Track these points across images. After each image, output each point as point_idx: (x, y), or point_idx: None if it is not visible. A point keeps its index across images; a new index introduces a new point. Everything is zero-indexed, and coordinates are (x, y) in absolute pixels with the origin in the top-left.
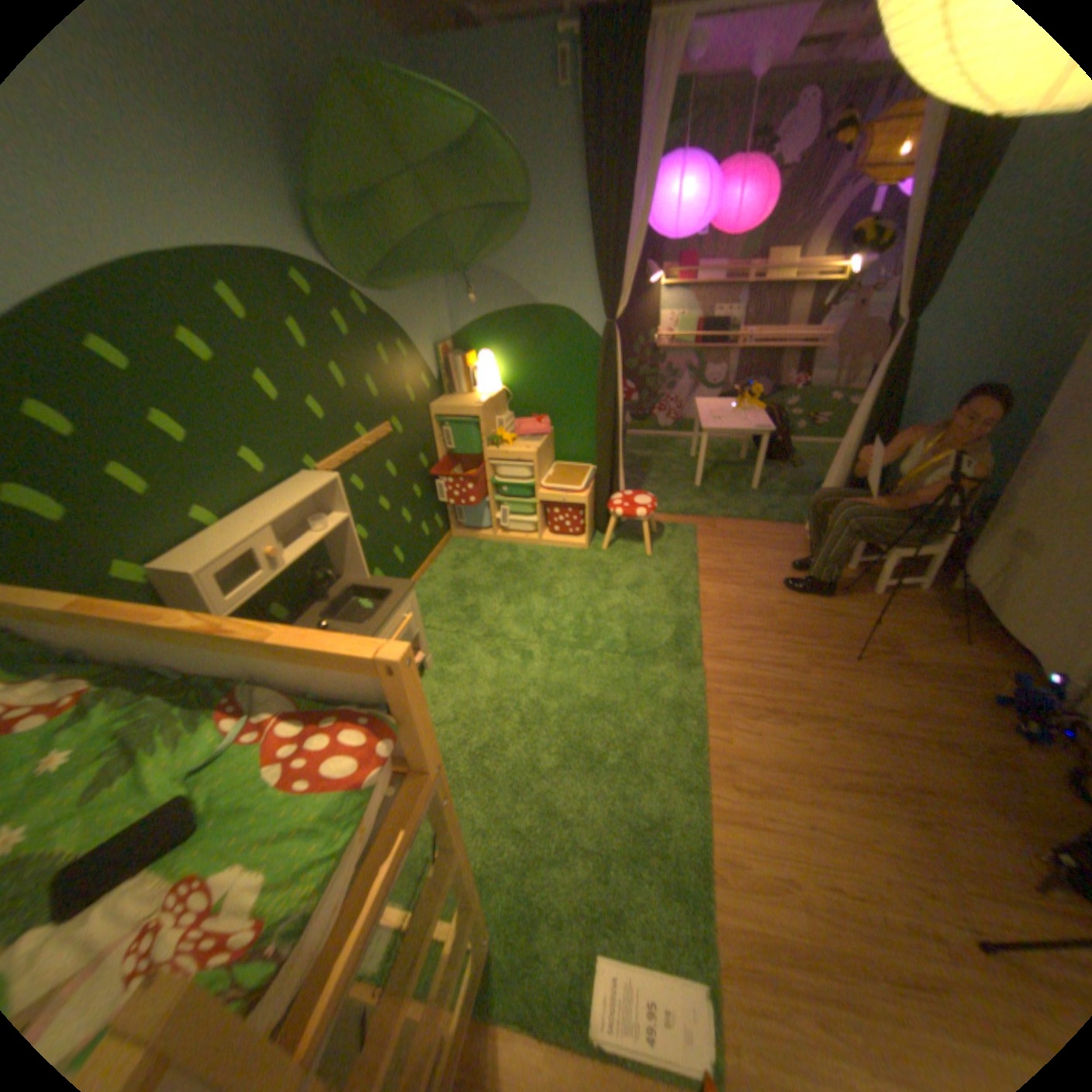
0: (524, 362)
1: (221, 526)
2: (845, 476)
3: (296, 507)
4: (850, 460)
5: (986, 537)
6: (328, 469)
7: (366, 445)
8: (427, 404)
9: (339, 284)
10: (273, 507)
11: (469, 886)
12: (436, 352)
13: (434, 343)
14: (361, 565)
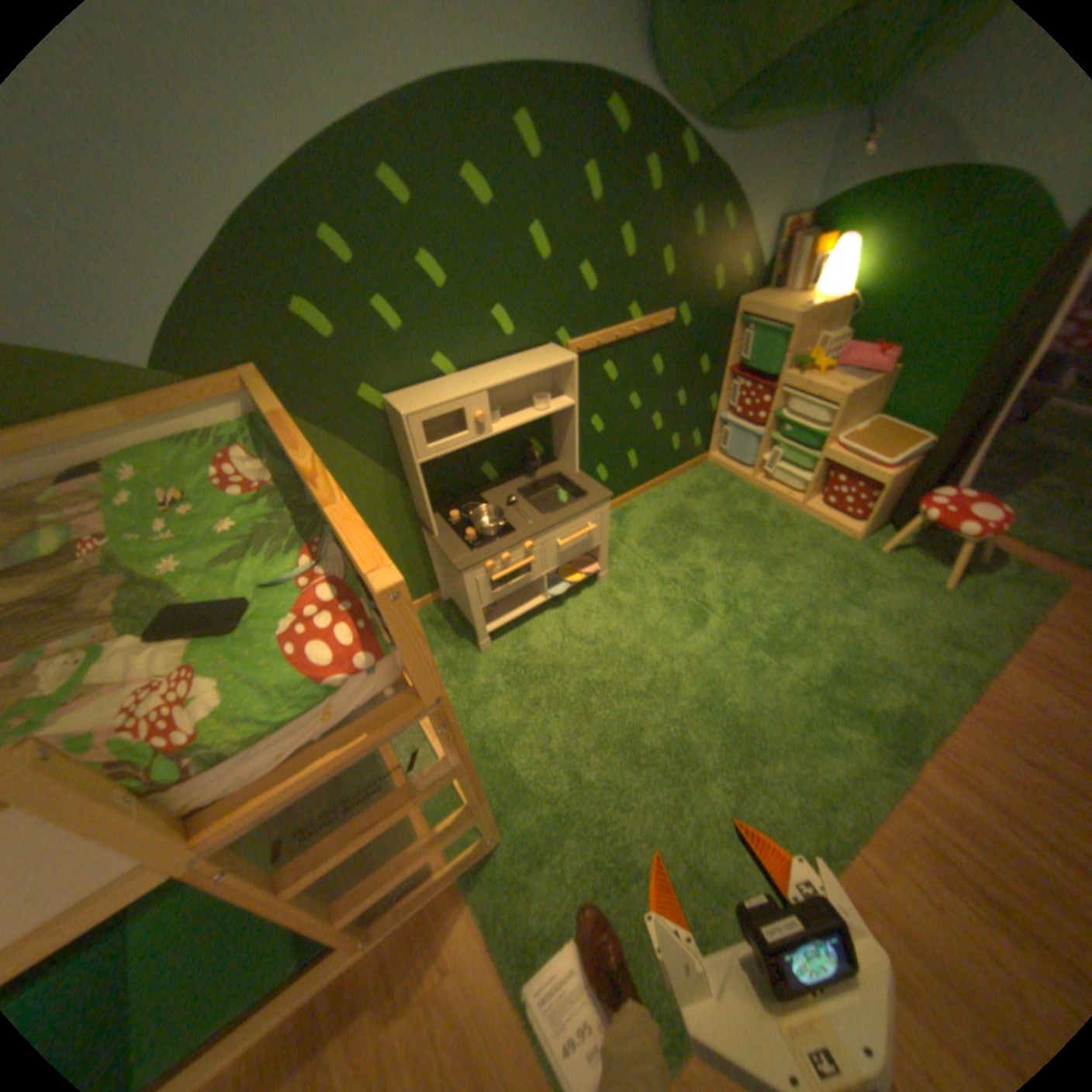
0: (906, 260)
1: (454, 380)
2: None
3: (533, 381)
4: None
5: None
6: (582, 349)
7: (636, 332)
8: (739, 297)
9: (672, 120)
10: (501, 375)
11: (480, 799)
12: (782, 228)
13: (785, 214)
14: (574, 458)
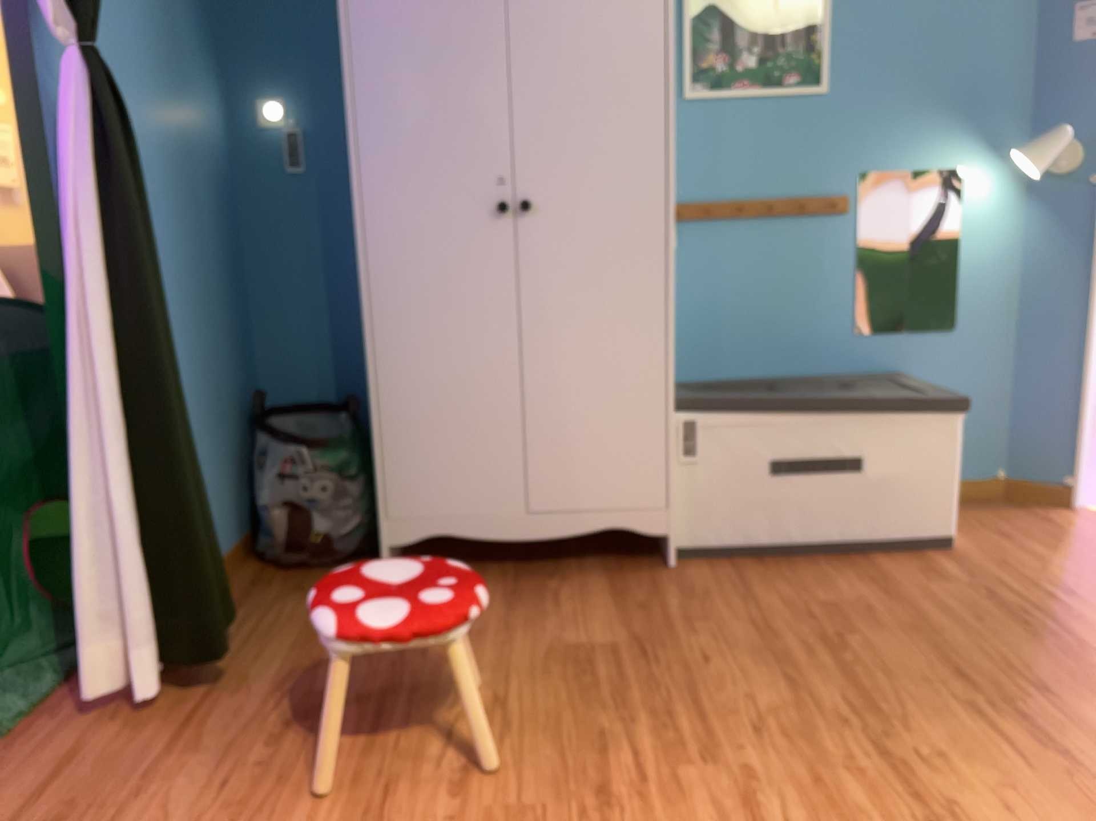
0: None
1: None
2: (116, 476)
3: None
4: (110, 428)
5: (386, 448)
6: None
7: None
8: None
9: None
10: None
11: None
12: None
13: None
14: None
